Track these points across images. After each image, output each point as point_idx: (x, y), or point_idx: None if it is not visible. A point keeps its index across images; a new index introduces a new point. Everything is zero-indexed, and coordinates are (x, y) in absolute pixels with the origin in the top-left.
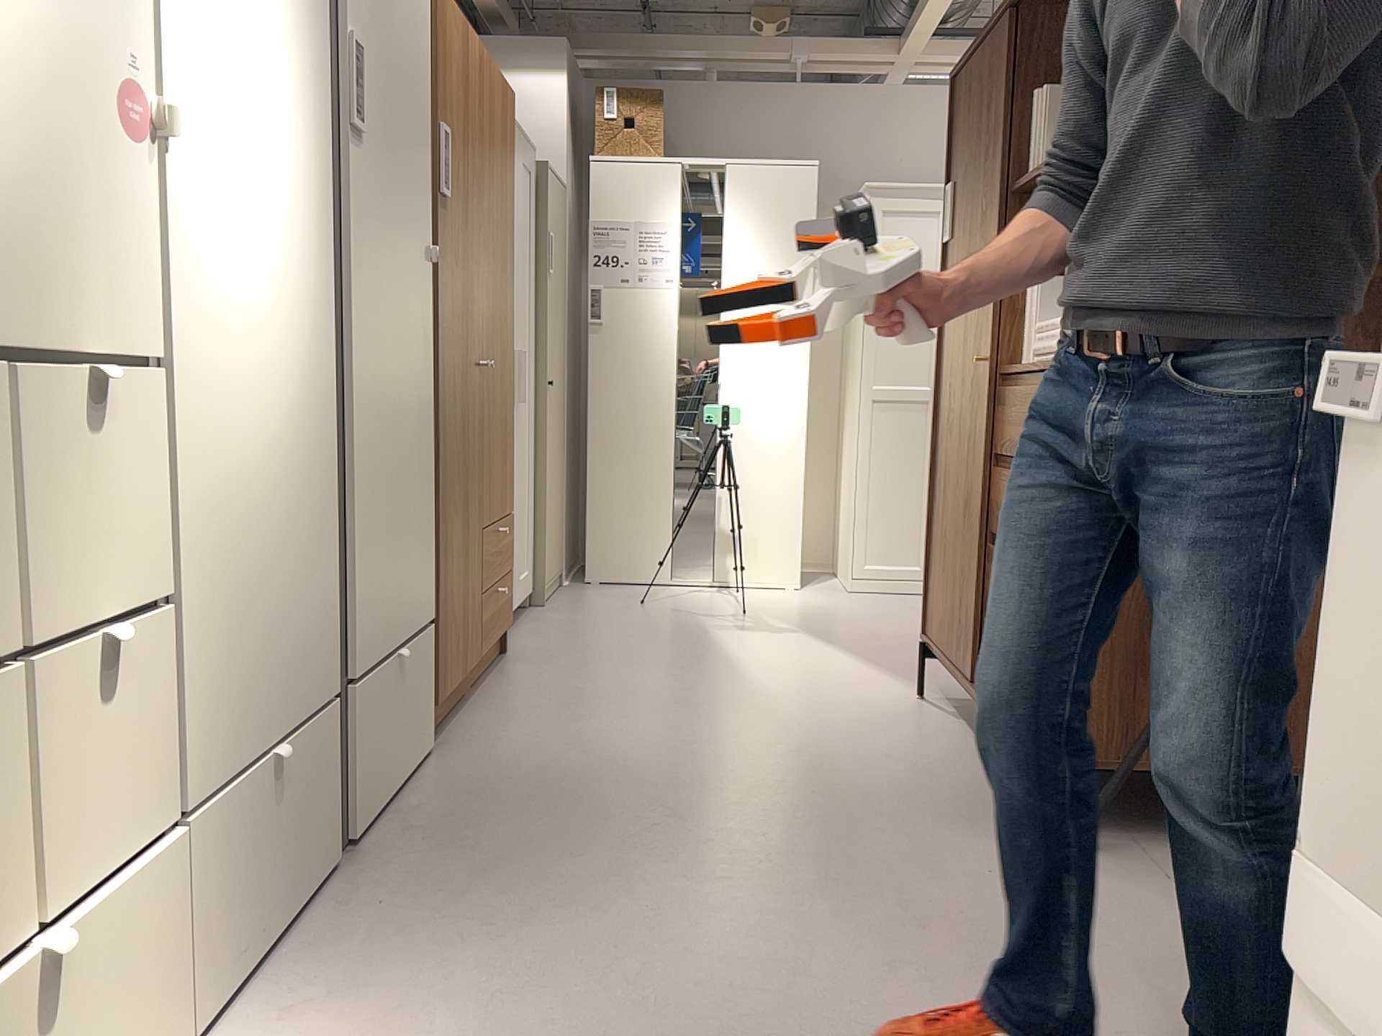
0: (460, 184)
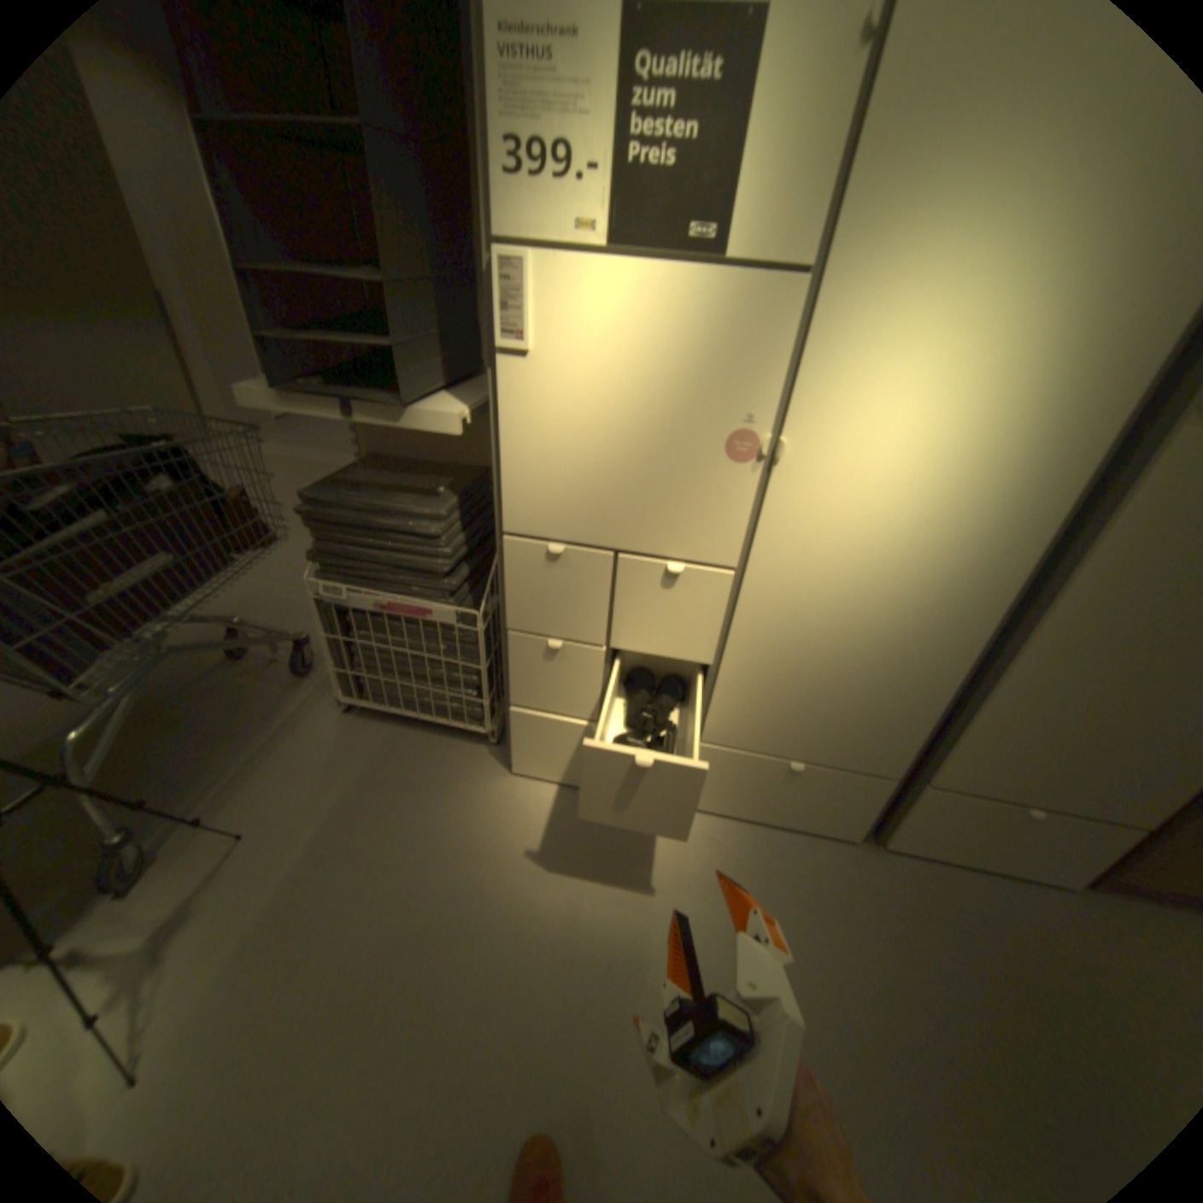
0: None
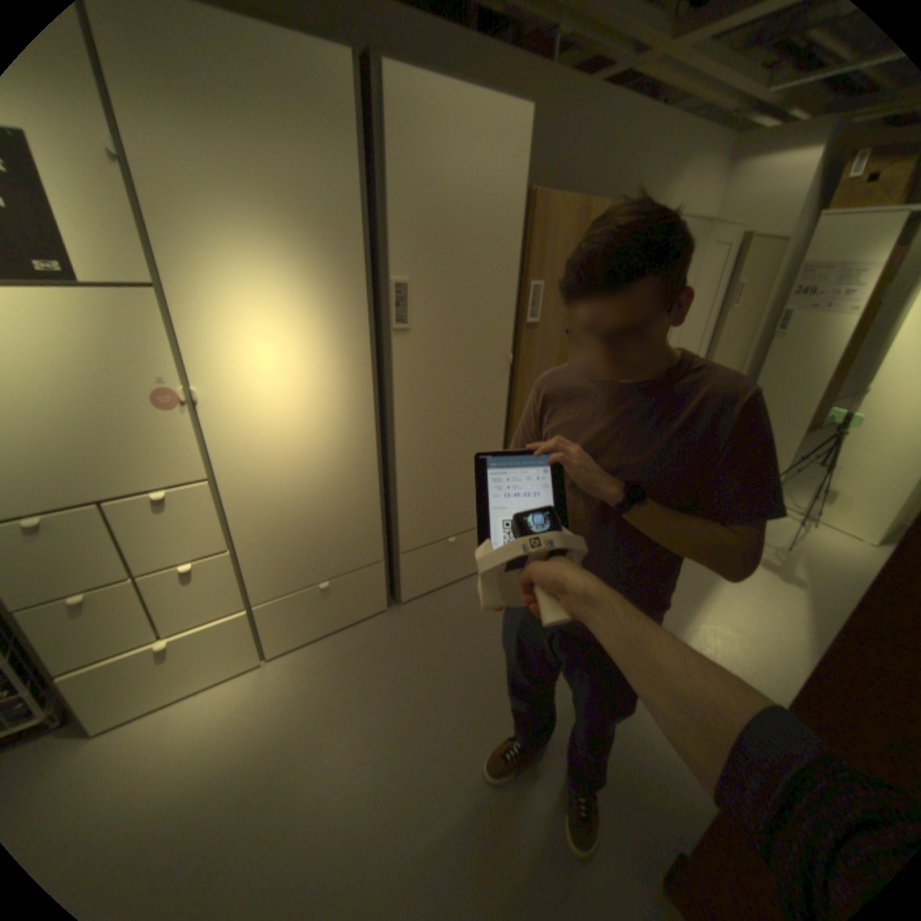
0: (562, 307)
